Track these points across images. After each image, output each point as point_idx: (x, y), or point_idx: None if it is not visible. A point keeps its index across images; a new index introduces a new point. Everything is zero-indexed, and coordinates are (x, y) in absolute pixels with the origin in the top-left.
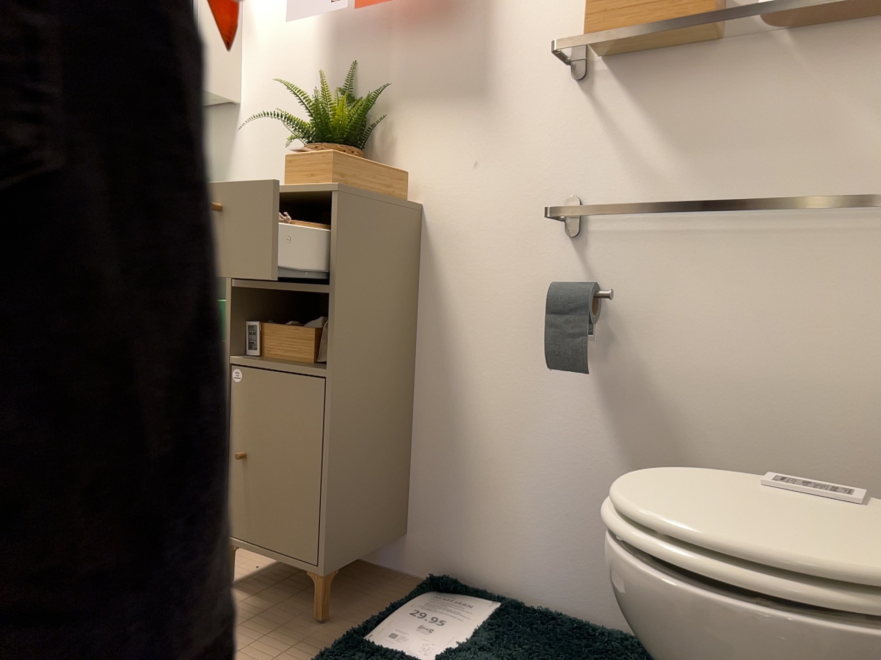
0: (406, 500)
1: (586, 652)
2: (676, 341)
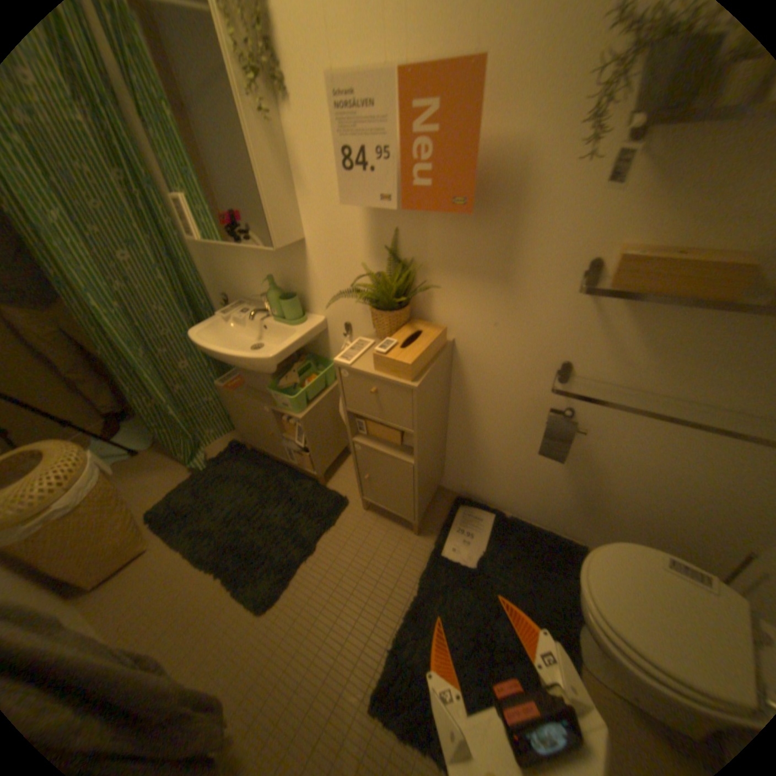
0: (444, 466)
1: (542, 554)
2: (617, 445)
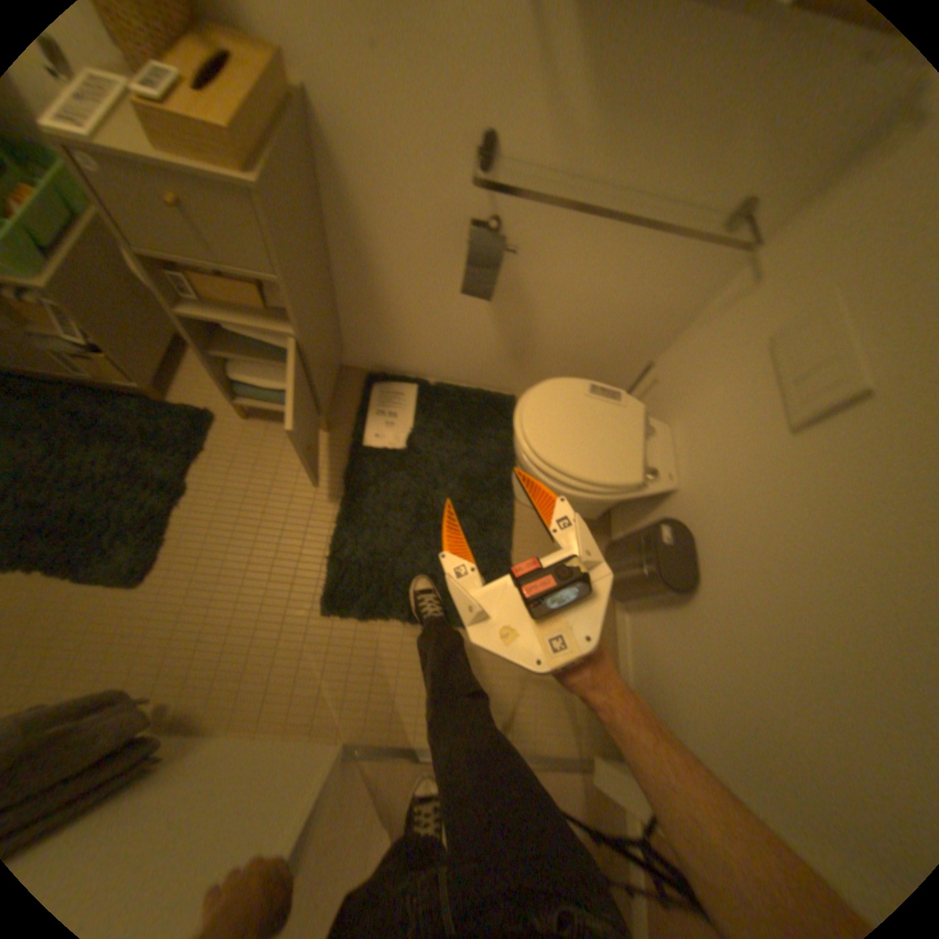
0: (343, 336)
1: (472, 415)
2: (548, 267)
